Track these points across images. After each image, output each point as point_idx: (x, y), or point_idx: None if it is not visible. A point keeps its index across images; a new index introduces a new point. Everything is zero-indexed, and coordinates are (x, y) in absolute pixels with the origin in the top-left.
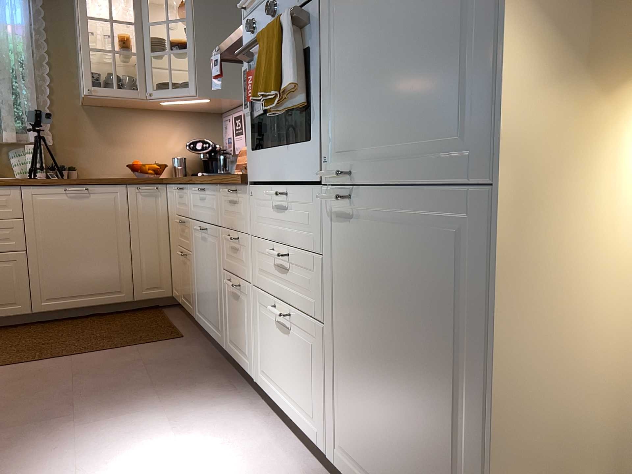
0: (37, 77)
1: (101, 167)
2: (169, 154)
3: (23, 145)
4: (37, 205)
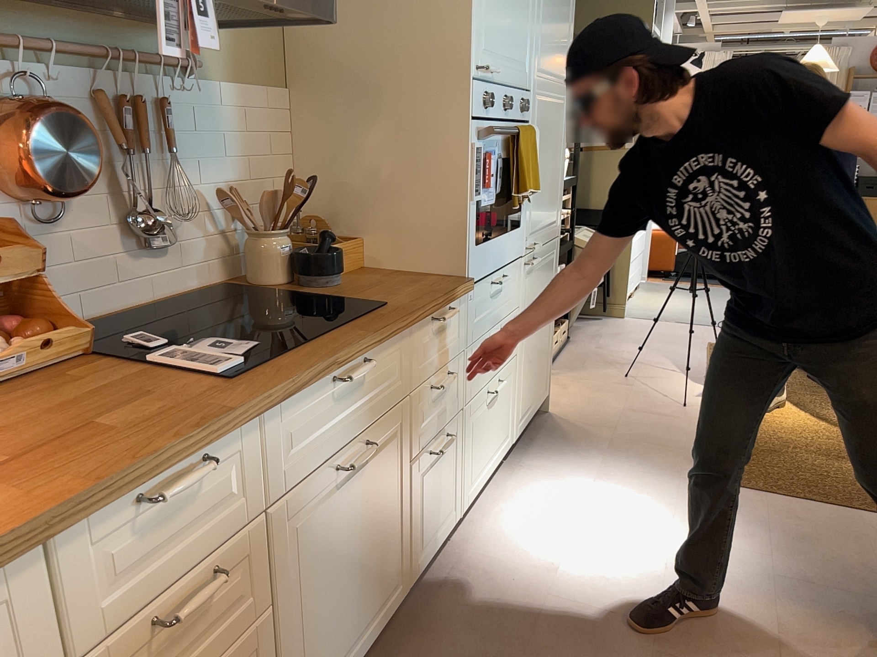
0: None
1: None
2: None
3: None
4: None
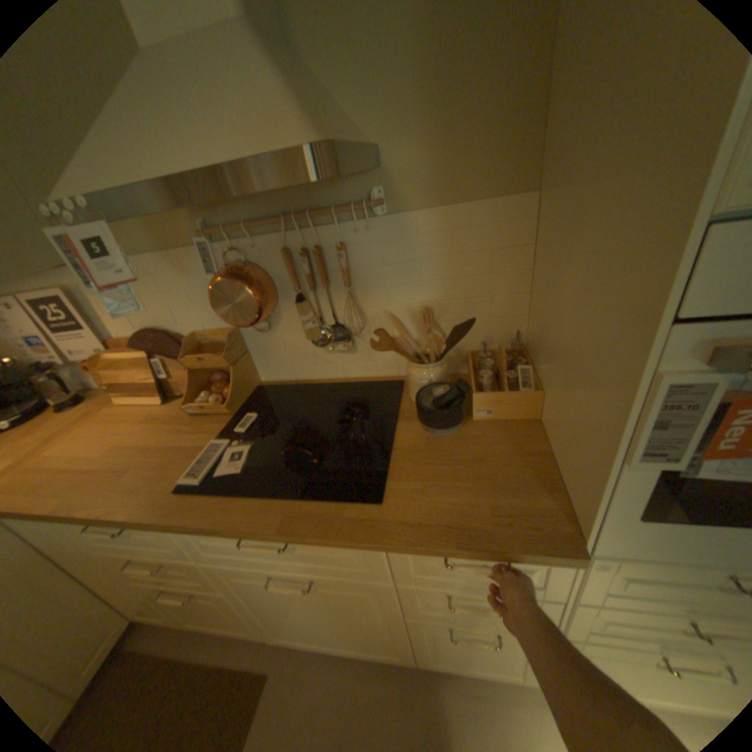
0: None
1: None
2: None
3: None
4: None
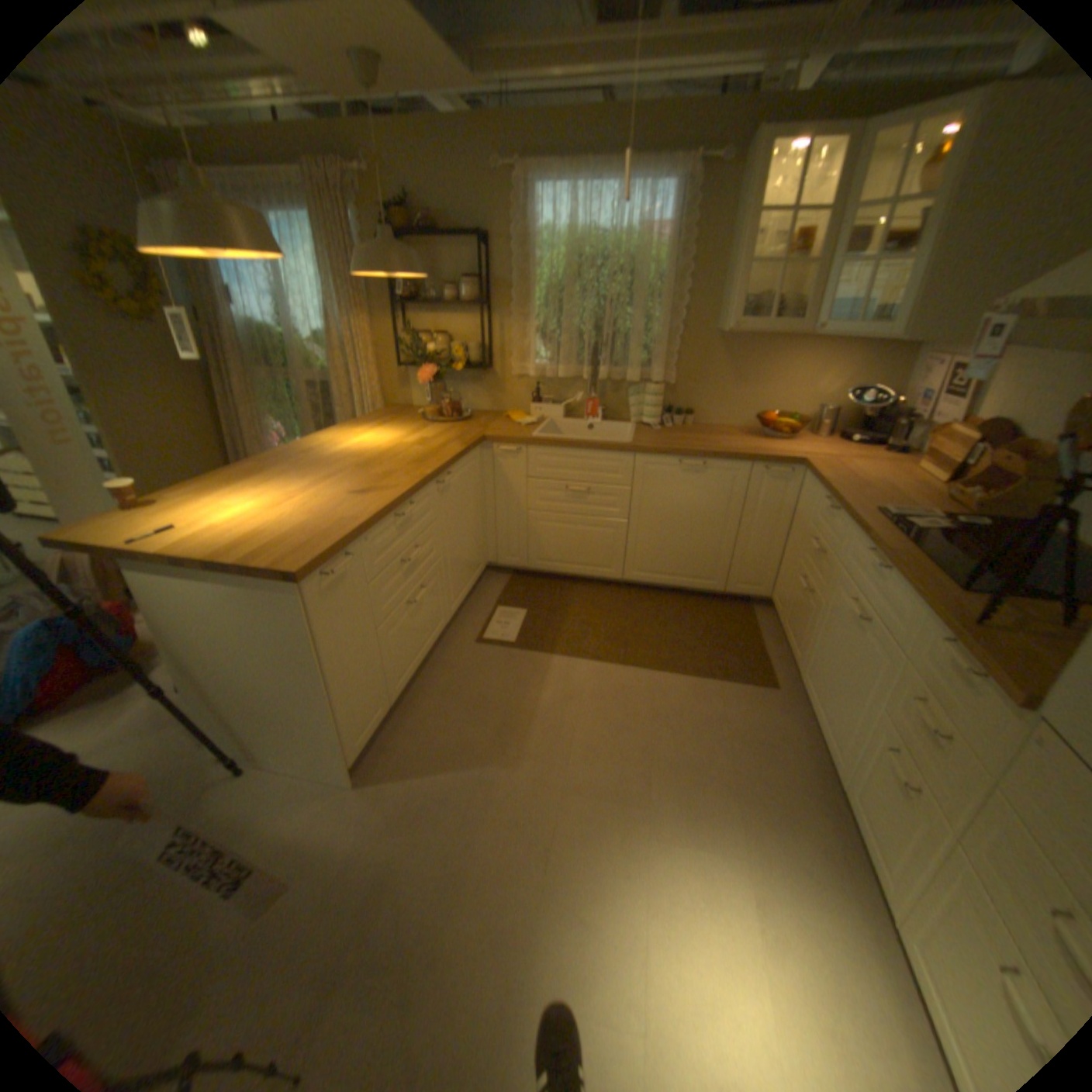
0: (674, 294)
1: (722, 411)
2: (817, 398)
3: (642, 381)
4: (647, 475)
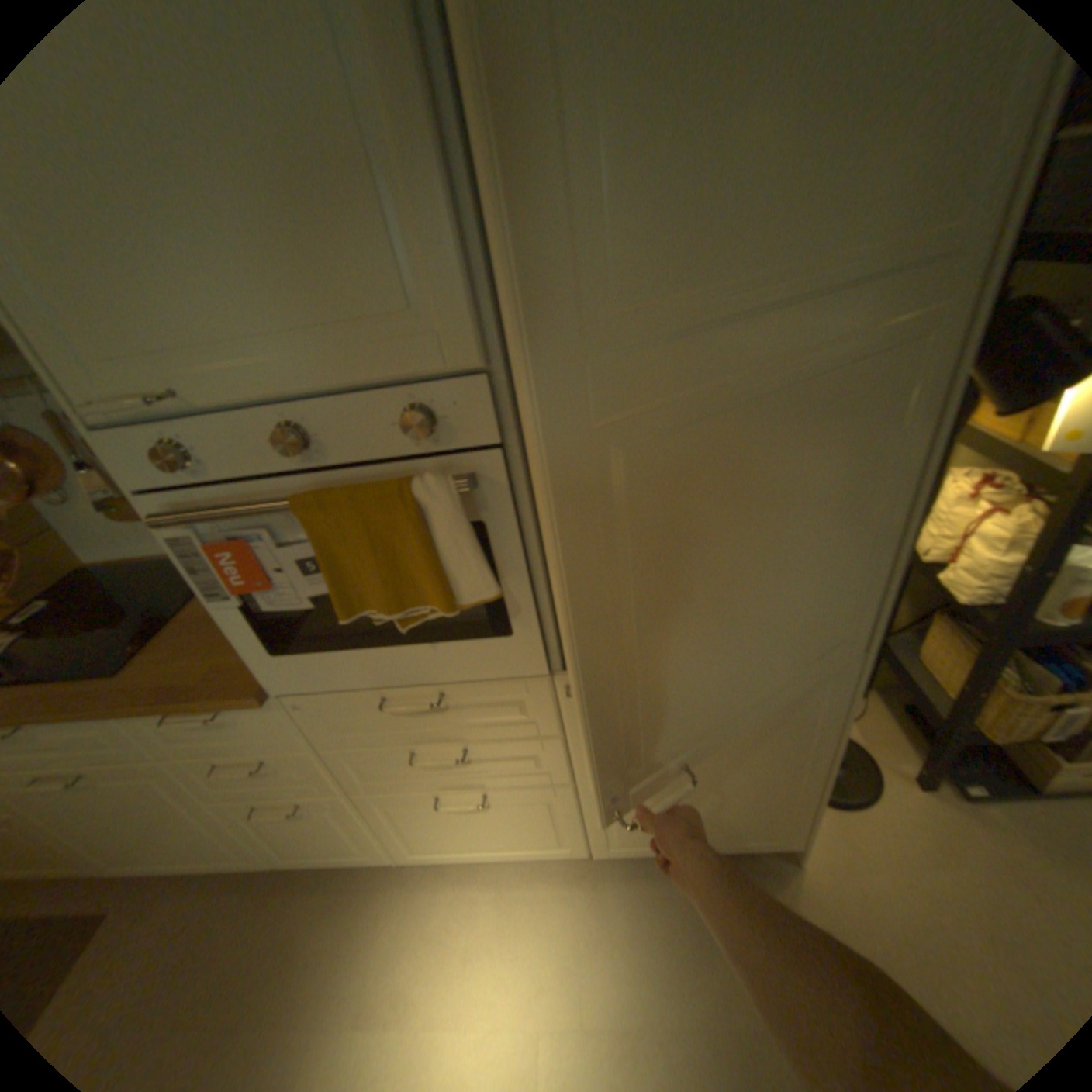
0: None
1: None
2: None
3: None
4: None
